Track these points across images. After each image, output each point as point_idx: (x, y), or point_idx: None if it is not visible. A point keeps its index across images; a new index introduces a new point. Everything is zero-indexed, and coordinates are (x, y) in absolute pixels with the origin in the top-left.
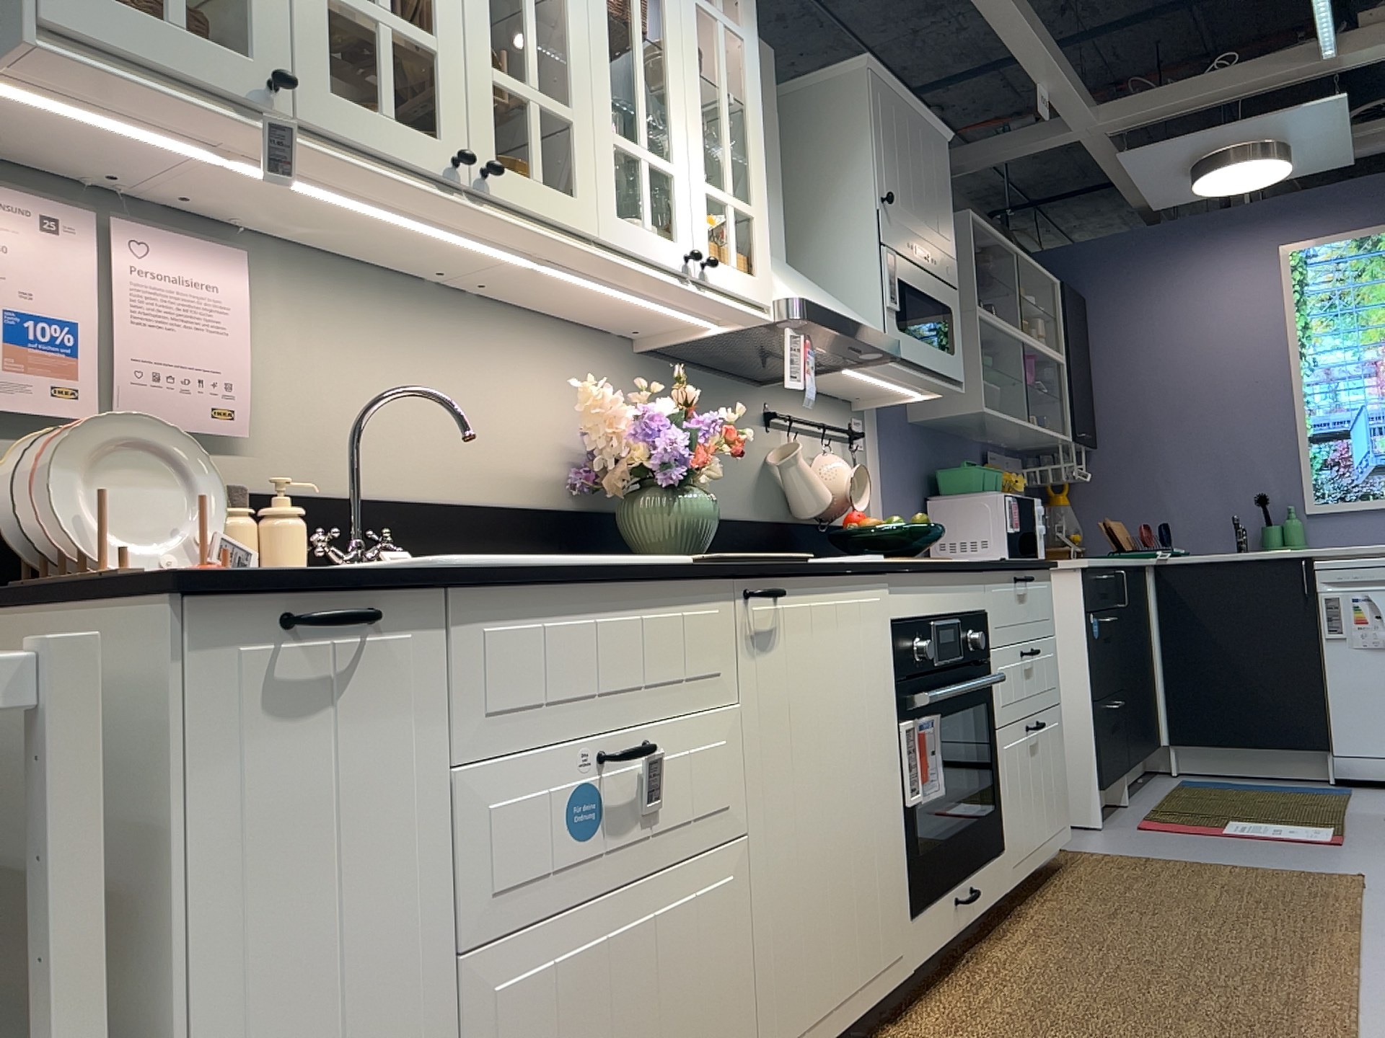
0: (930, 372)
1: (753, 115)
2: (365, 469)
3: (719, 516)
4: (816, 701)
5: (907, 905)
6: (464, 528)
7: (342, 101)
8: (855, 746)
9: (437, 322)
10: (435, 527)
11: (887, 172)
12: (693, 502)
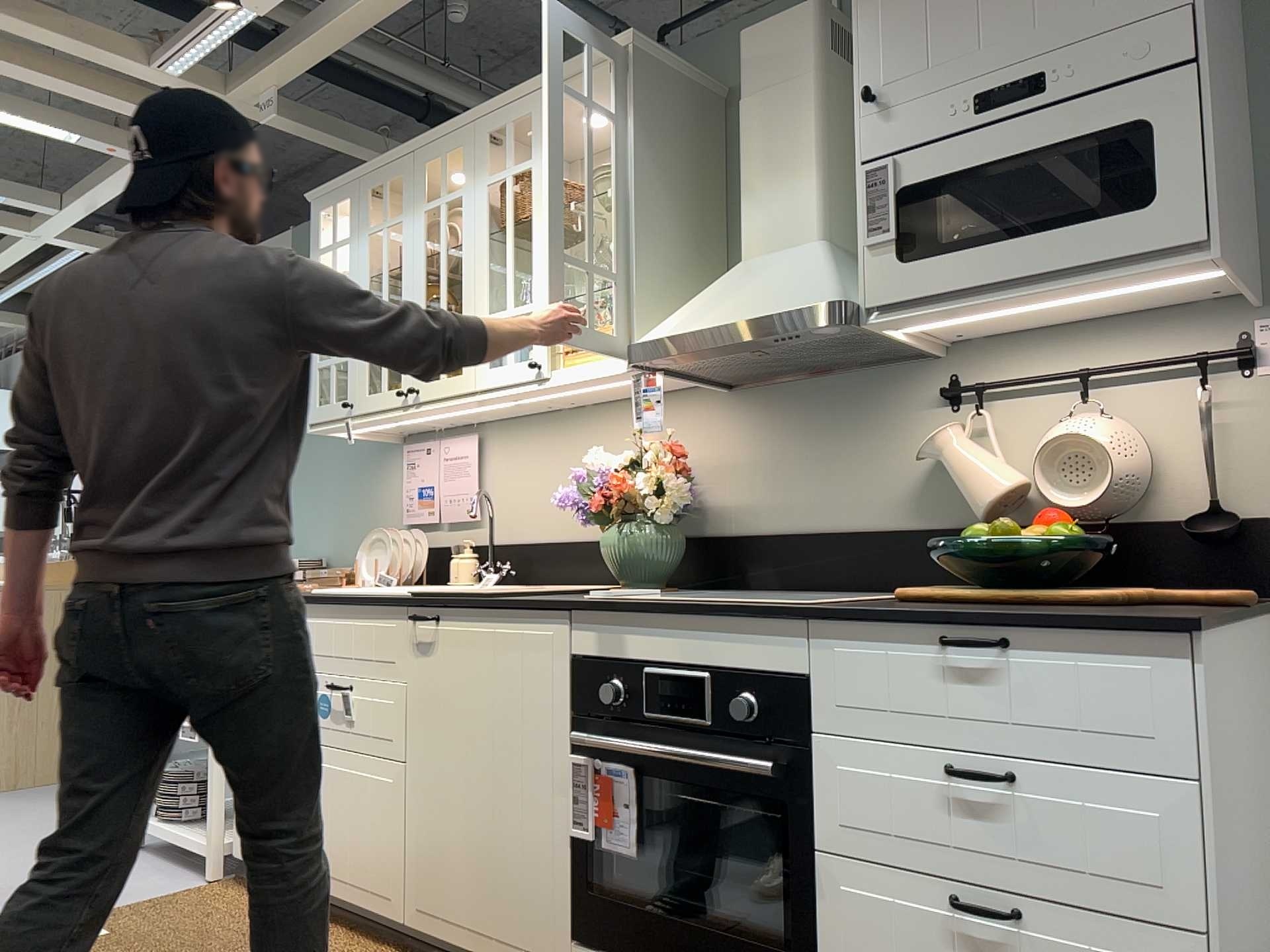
0: (1043, 275)
1: (614, 195)
2: (528, 527)
3: (837, 529)
4: (465, 700)
5: (573, 929)
6: (572, 556)
7: (371, 395)
8: (504, 750)
9: (566, 430)
10: (556, 557)
11: (881, 51)
12: (618, 536)
